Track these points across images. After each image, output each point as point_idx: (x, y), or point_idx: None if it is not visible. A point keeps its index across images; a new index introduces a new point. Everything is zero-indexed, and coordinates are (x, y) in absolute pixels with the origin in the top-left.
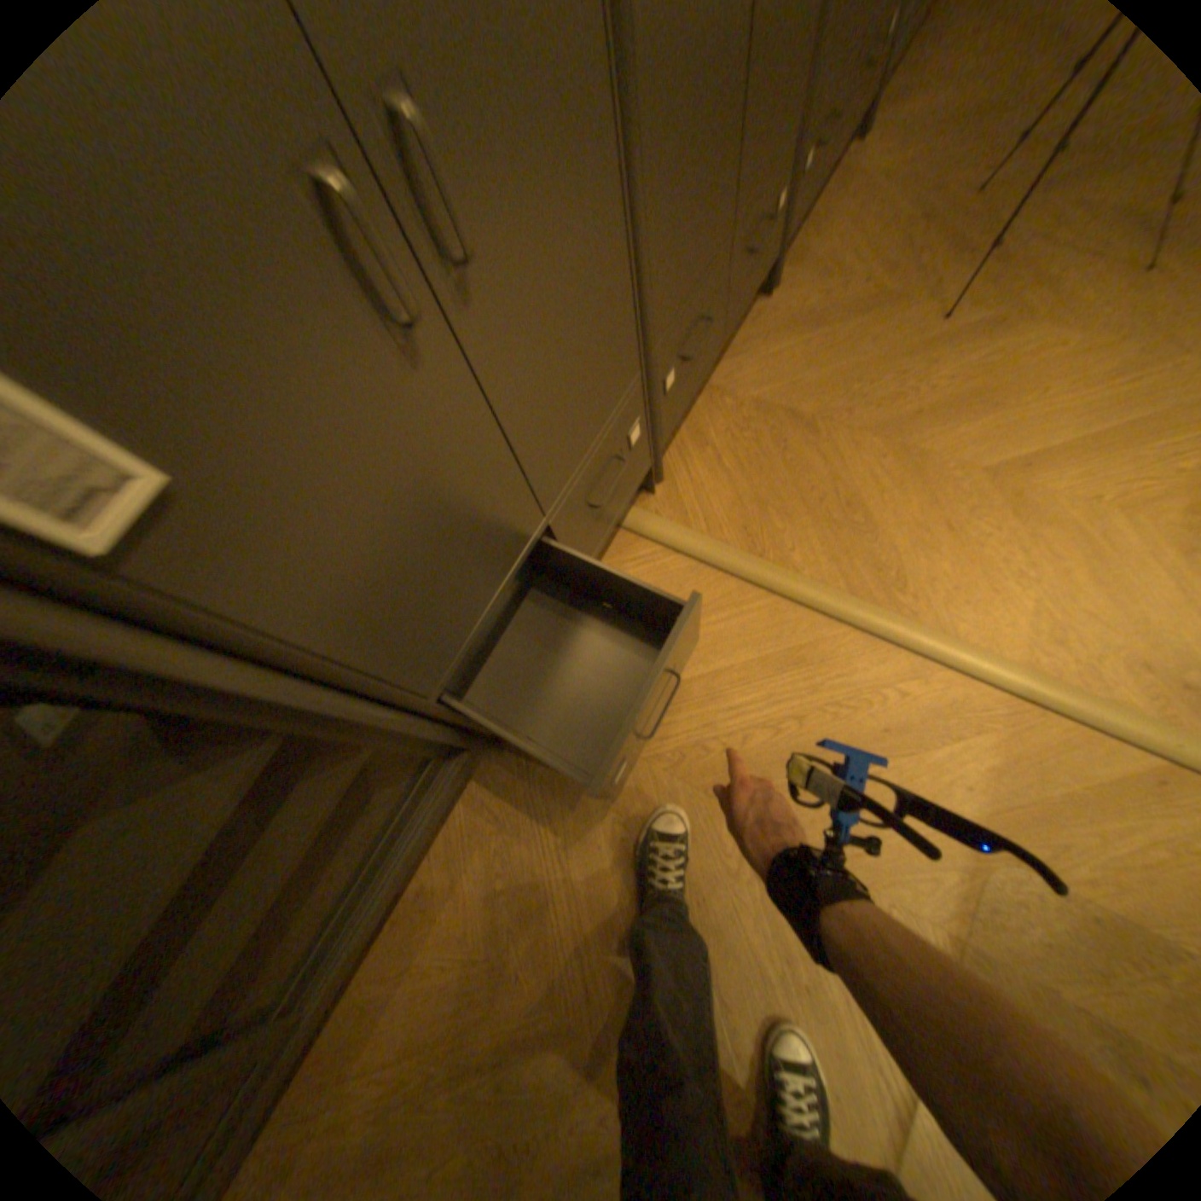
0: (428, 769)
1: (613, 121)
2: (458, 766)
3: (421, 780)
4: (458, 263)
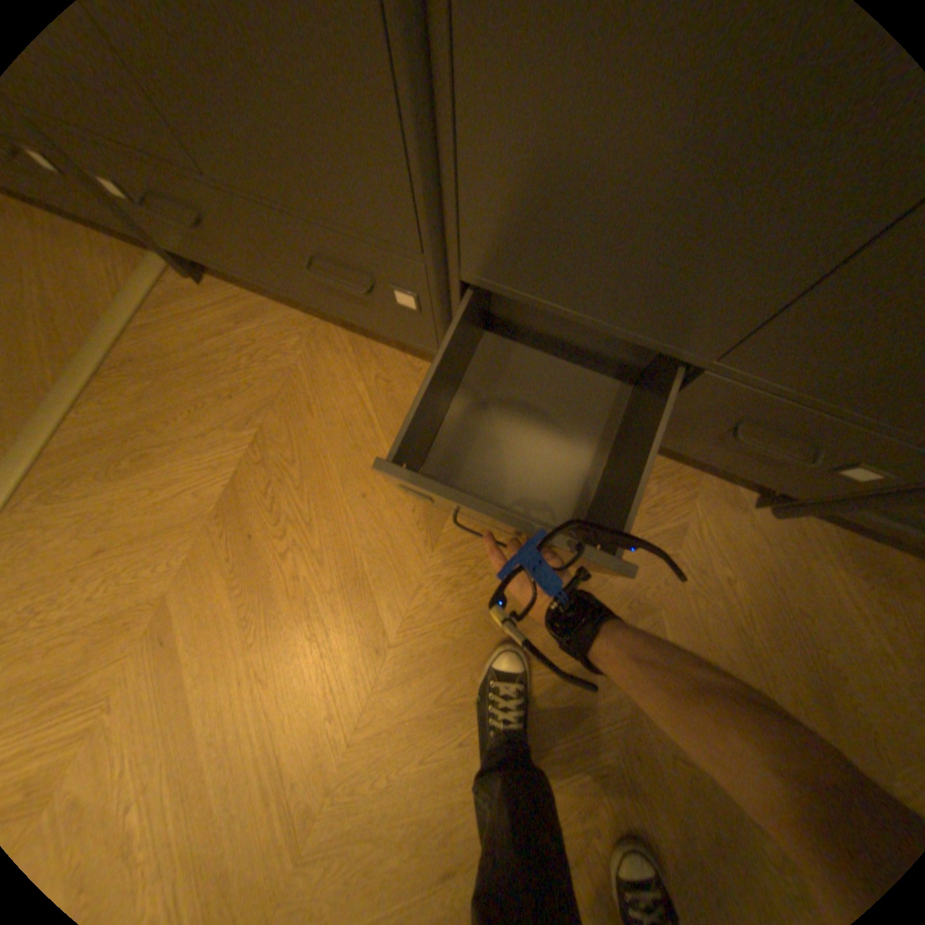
0: None
1: None
2: None
3: None
4: None
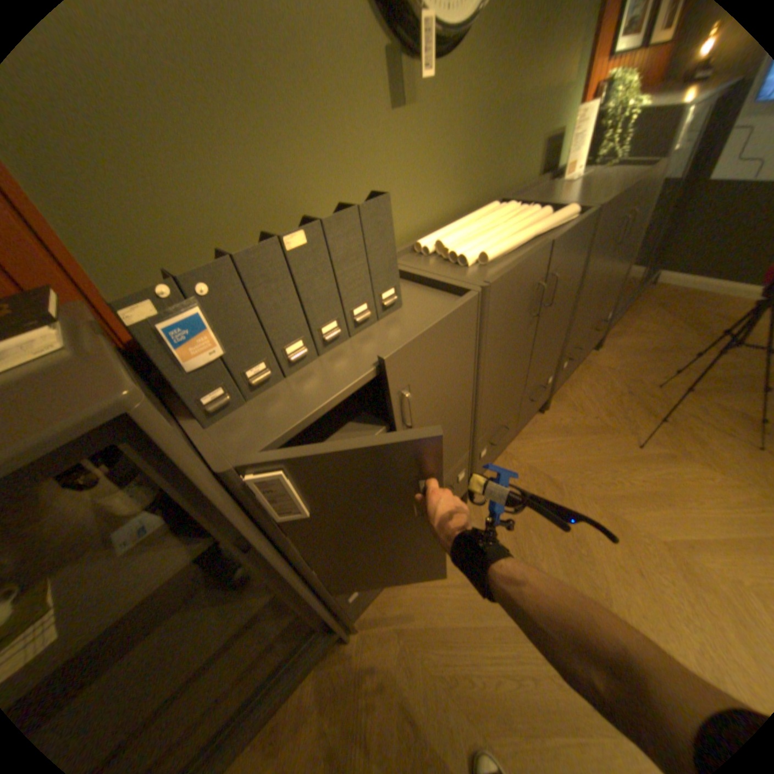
0: (311, 639)
1: (473, 372)
2: (326, 643)
3: (306, 645)
4: (407, 426)
